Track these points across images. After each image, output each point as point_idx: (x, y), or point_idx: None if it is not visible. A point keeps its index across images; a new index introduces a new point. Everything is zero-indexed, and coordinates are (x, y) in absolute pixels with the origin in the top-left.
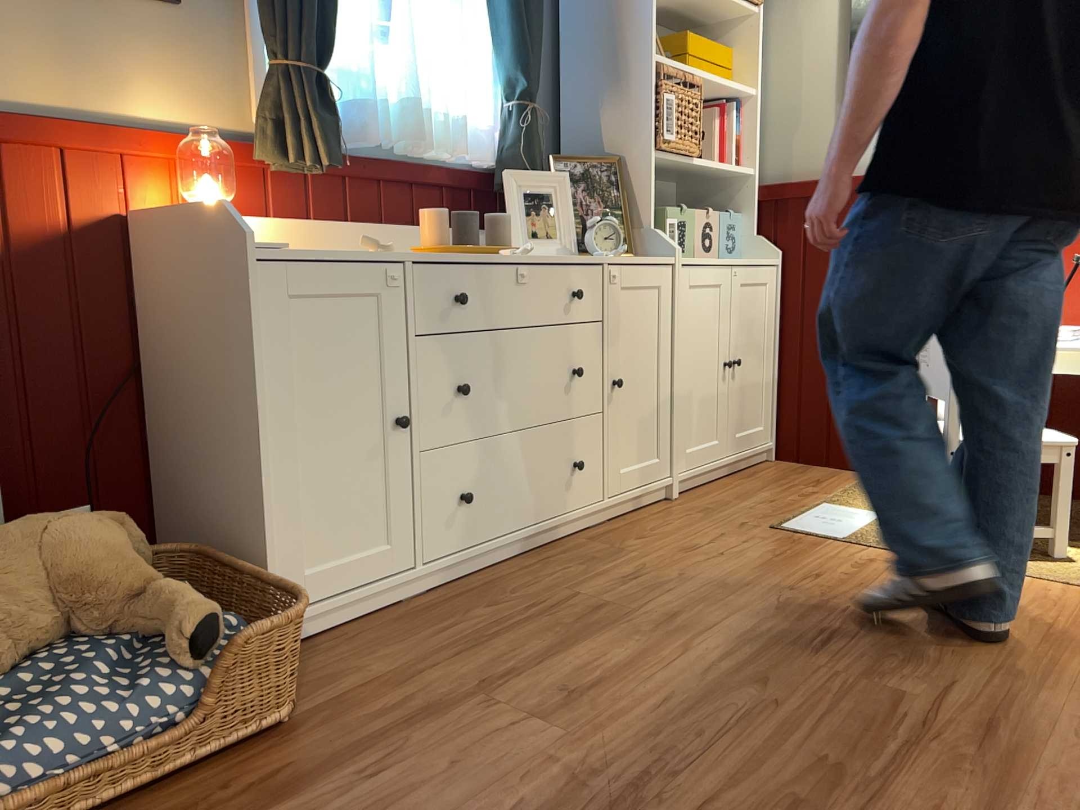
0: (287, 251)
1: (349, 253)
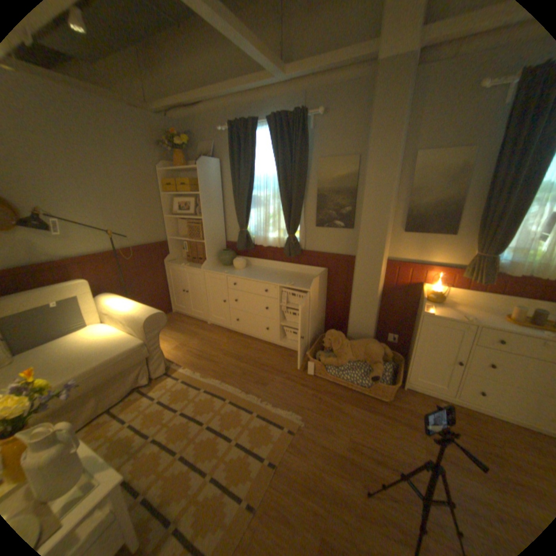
0: (438, 313)
1: (461, 318)
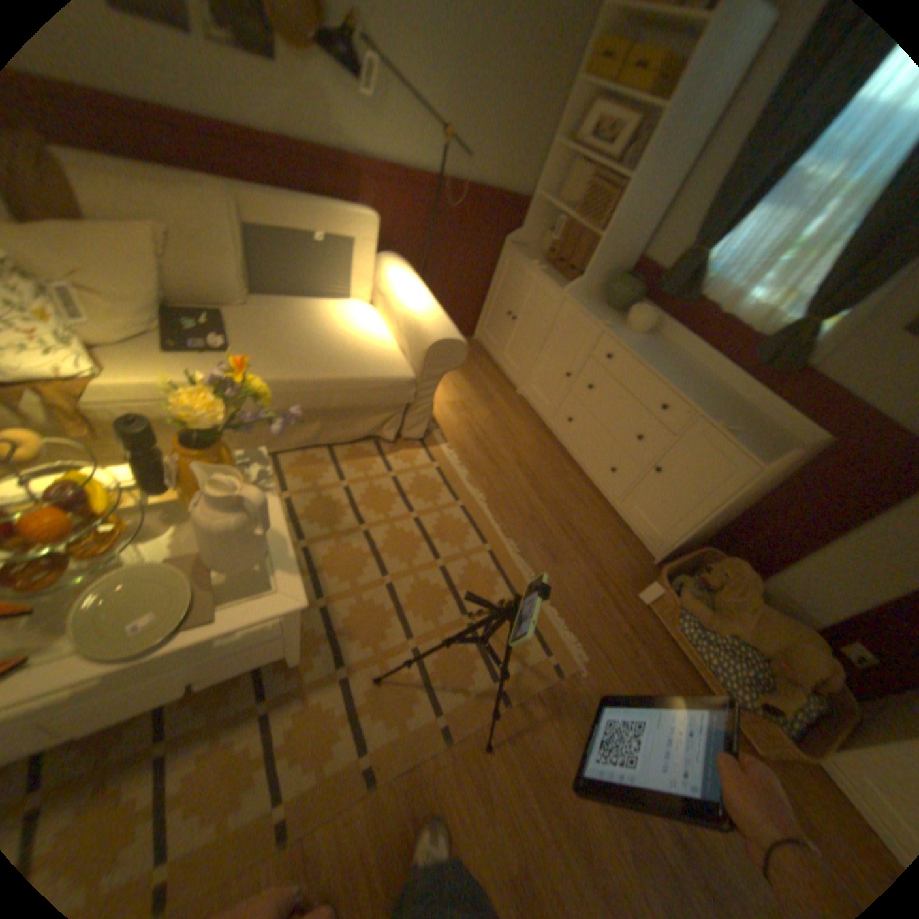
0: None
1: None
